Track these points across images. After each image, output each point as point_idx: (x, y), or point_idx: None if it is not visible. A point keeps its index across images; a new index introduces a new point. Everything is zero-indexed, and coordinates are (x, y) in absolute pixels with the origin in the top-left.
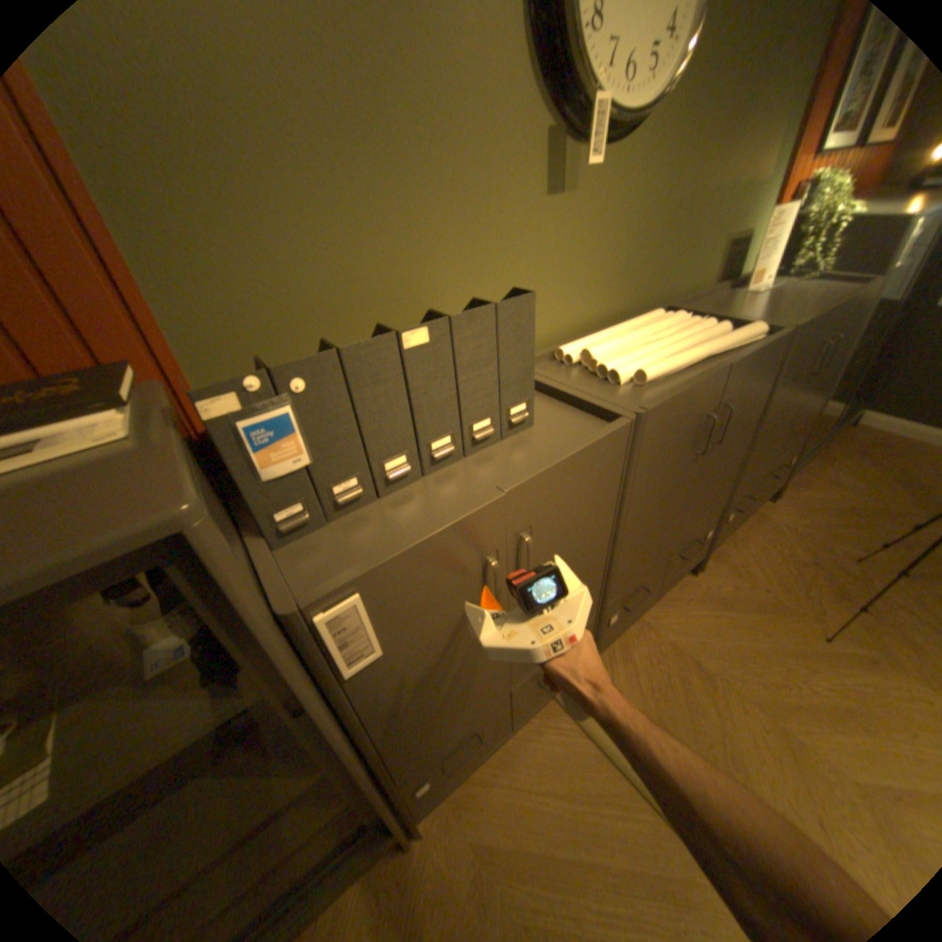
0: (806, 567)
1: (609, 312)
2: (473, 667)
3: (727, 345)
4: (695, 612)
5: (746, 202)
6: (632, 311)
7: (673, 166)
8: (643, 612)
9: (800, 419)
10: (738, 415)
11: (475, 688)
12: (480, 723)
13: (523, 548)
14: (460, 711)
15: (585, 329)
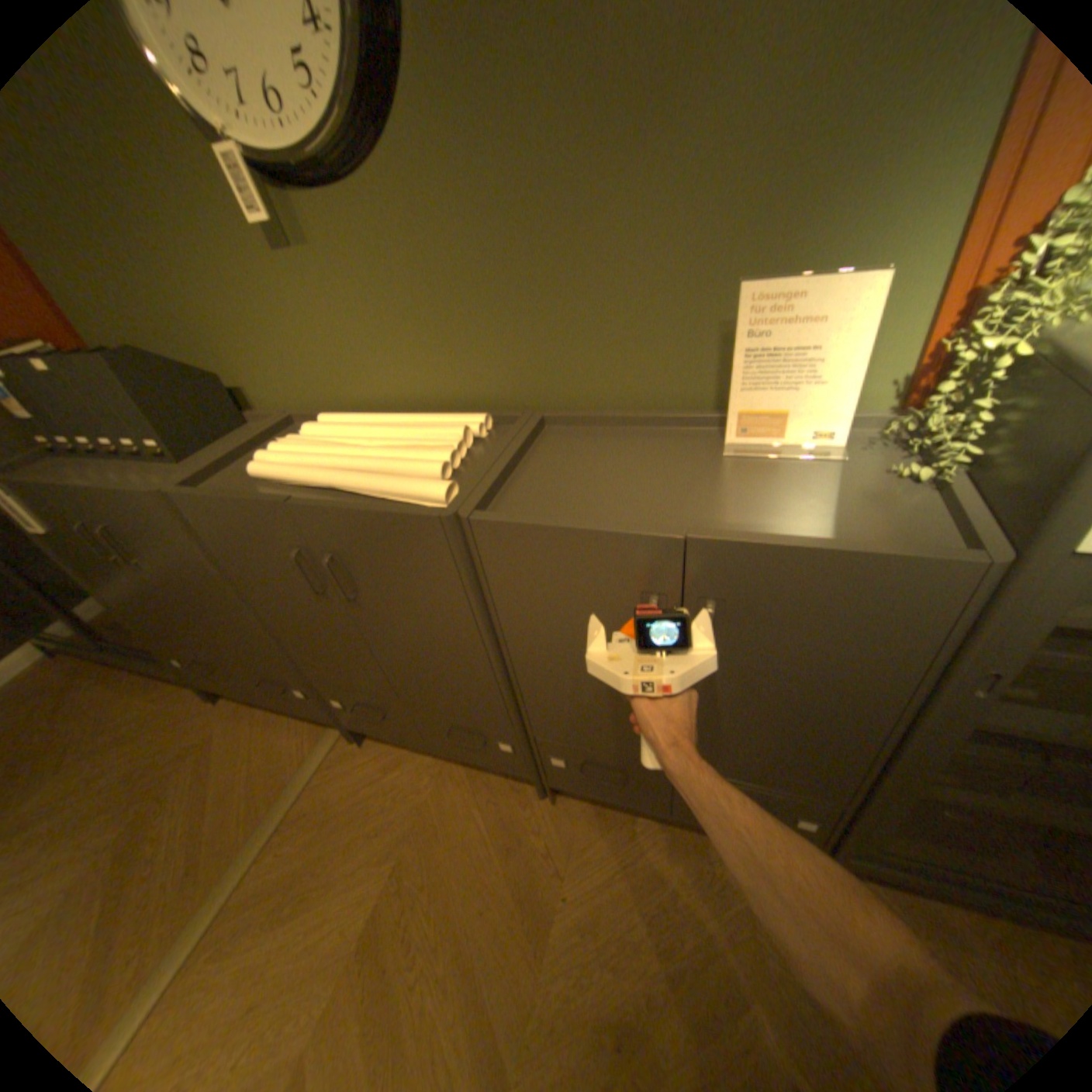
0: (658, 960)
1: (427, 395)
2: (142, 603)
3: (357, 486)
4: (478, 814)
5: (770, 255)
6: (474, 405)
7: (470, 199)
8: (403, 743)
9: (713, 731)
10: (385, 588)
11: (162, 623)
12: (196, 658)
13: (105, 537)
14: (161, 630)
15: (393, 405)
